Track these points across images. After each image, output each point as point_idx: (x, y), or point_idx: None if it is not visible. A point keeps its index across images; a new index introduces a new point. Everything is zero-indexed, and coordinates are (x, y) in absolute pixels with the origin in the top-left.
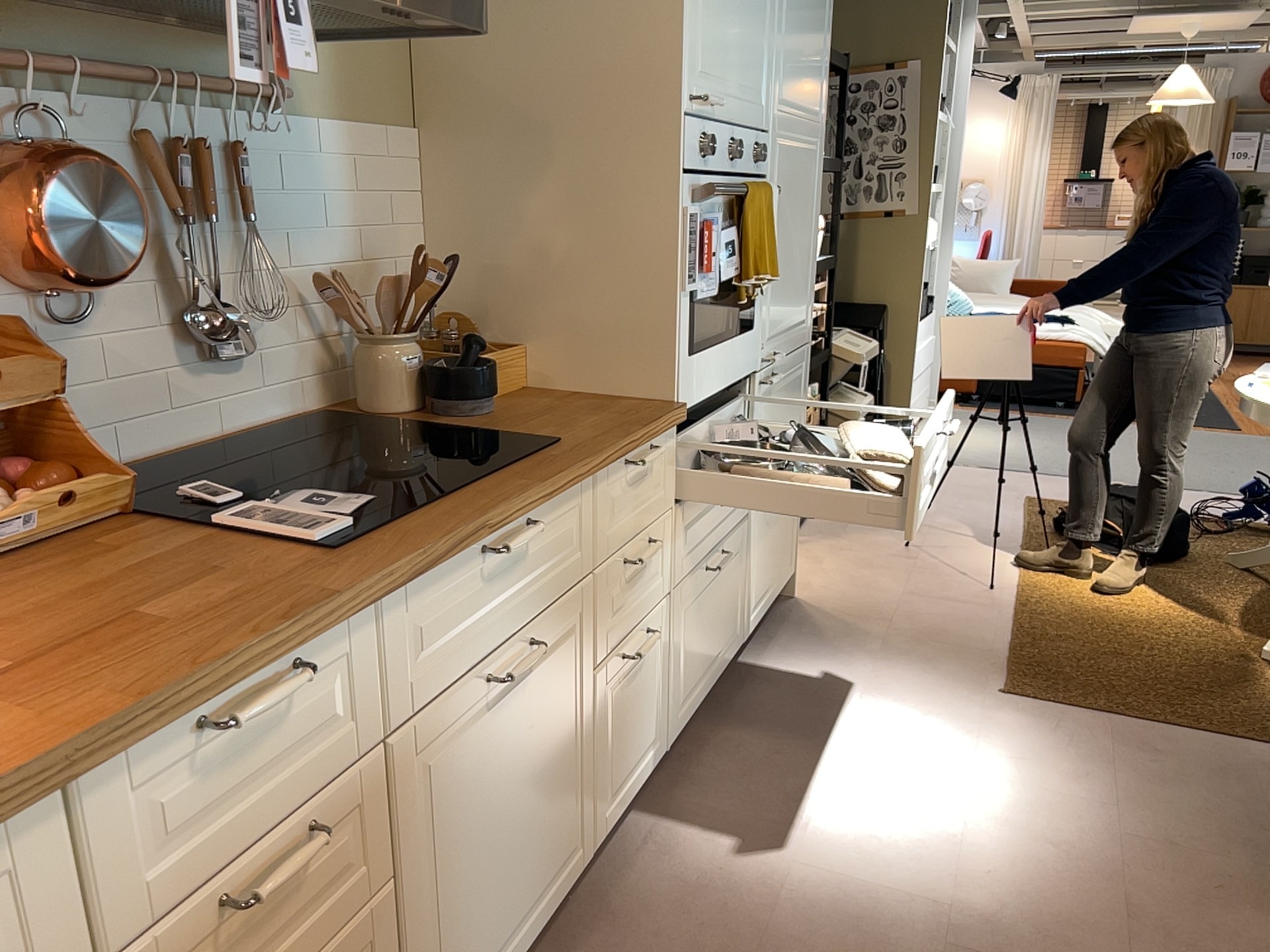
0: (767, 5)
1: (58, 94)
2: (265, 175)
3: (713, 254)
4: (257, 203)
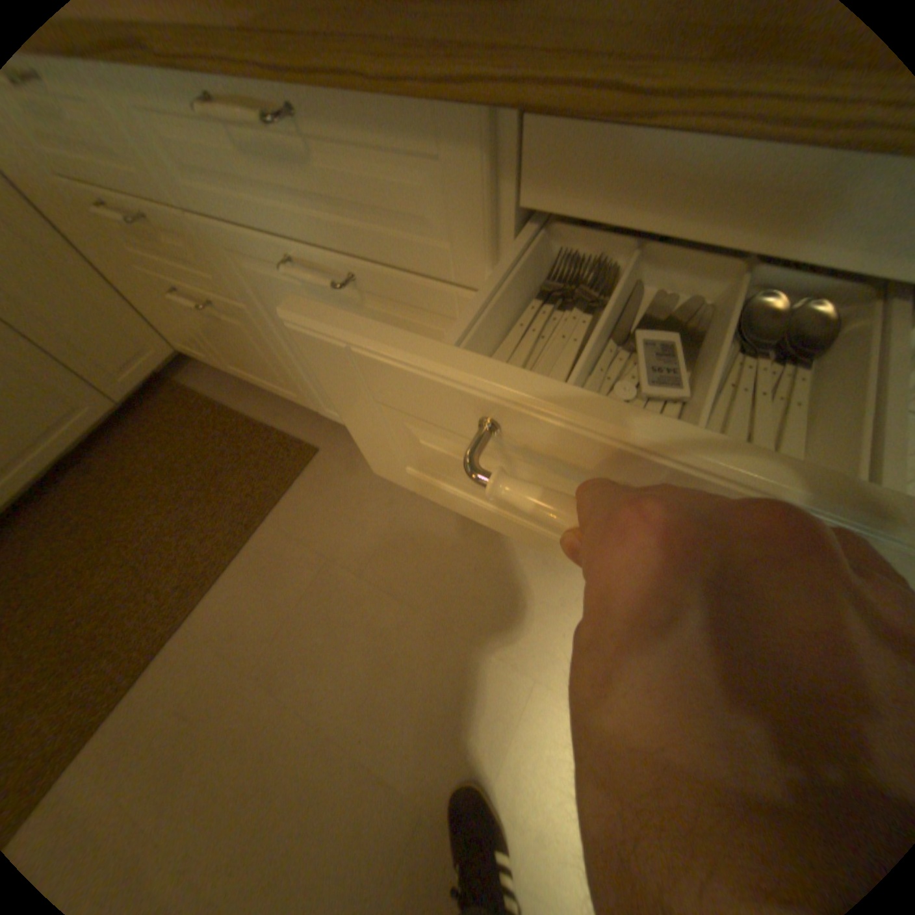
0: None
1: None
2: None
3: None
4: None
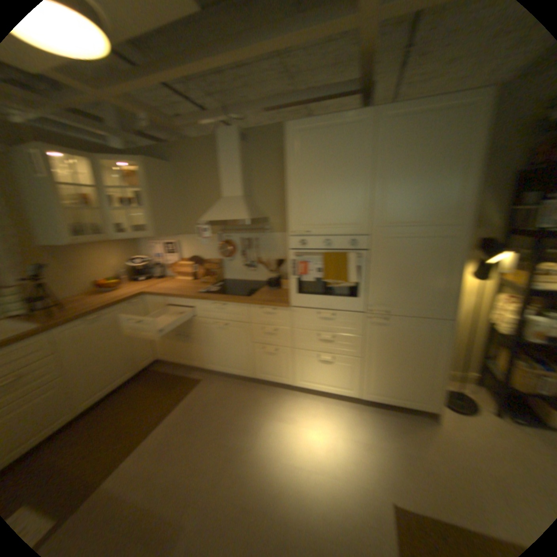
0: (356, 194)
1: (229, 234)
2: (260, 242)
3: (307, 270)
4: (258, 247)
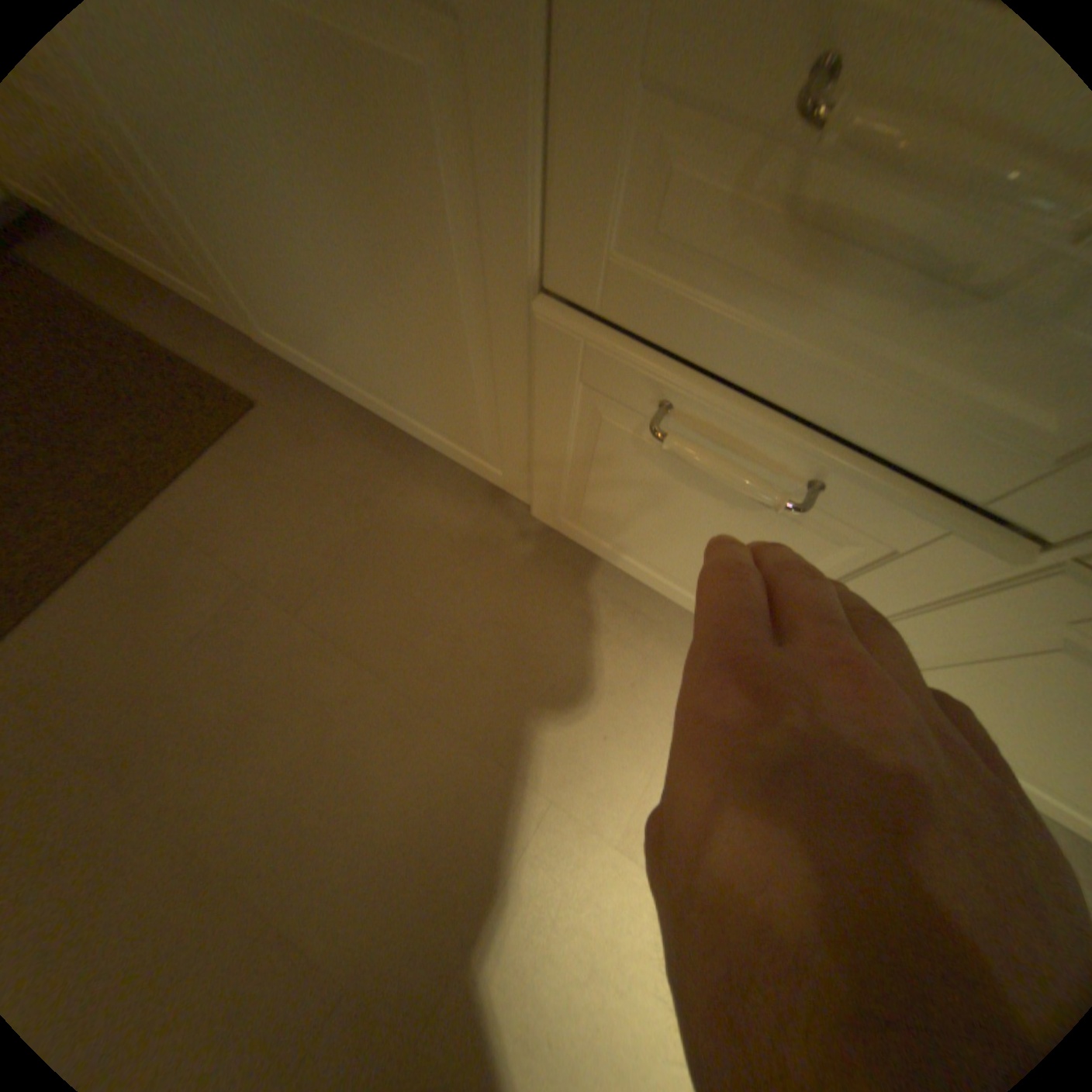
0: None
1: None
2: None
3: None
4: None
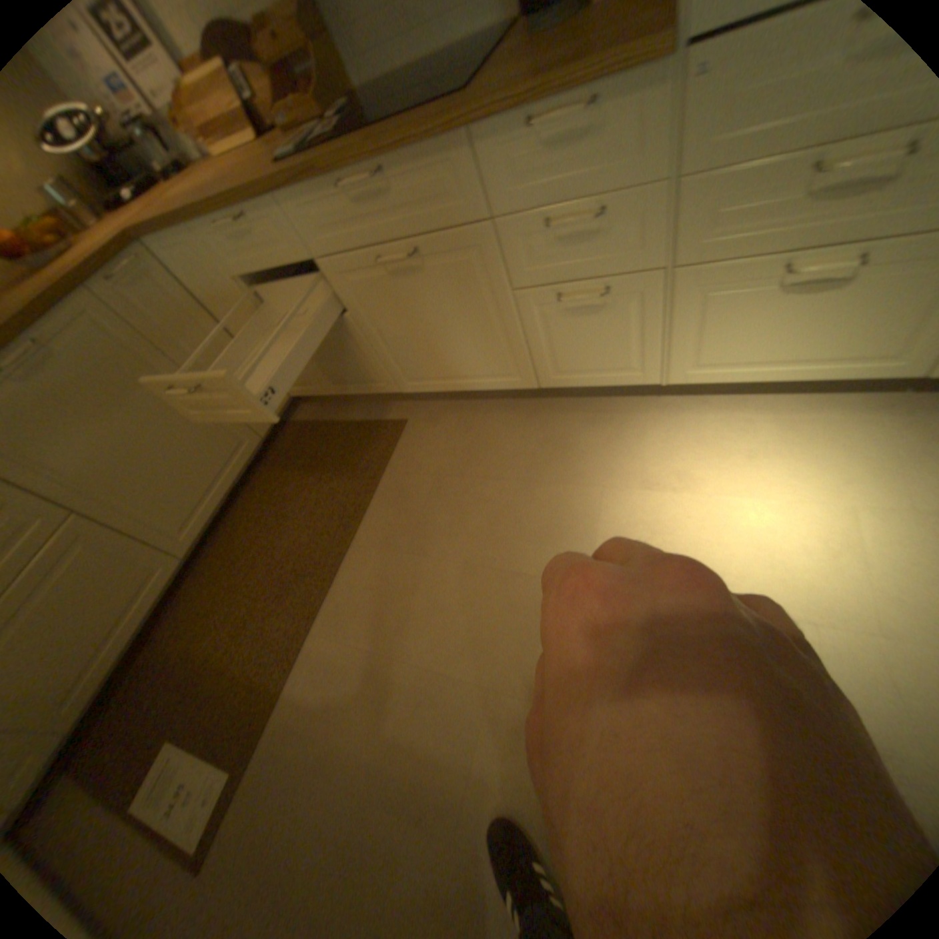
0: None
1: None
2: None
3: None
4: None
